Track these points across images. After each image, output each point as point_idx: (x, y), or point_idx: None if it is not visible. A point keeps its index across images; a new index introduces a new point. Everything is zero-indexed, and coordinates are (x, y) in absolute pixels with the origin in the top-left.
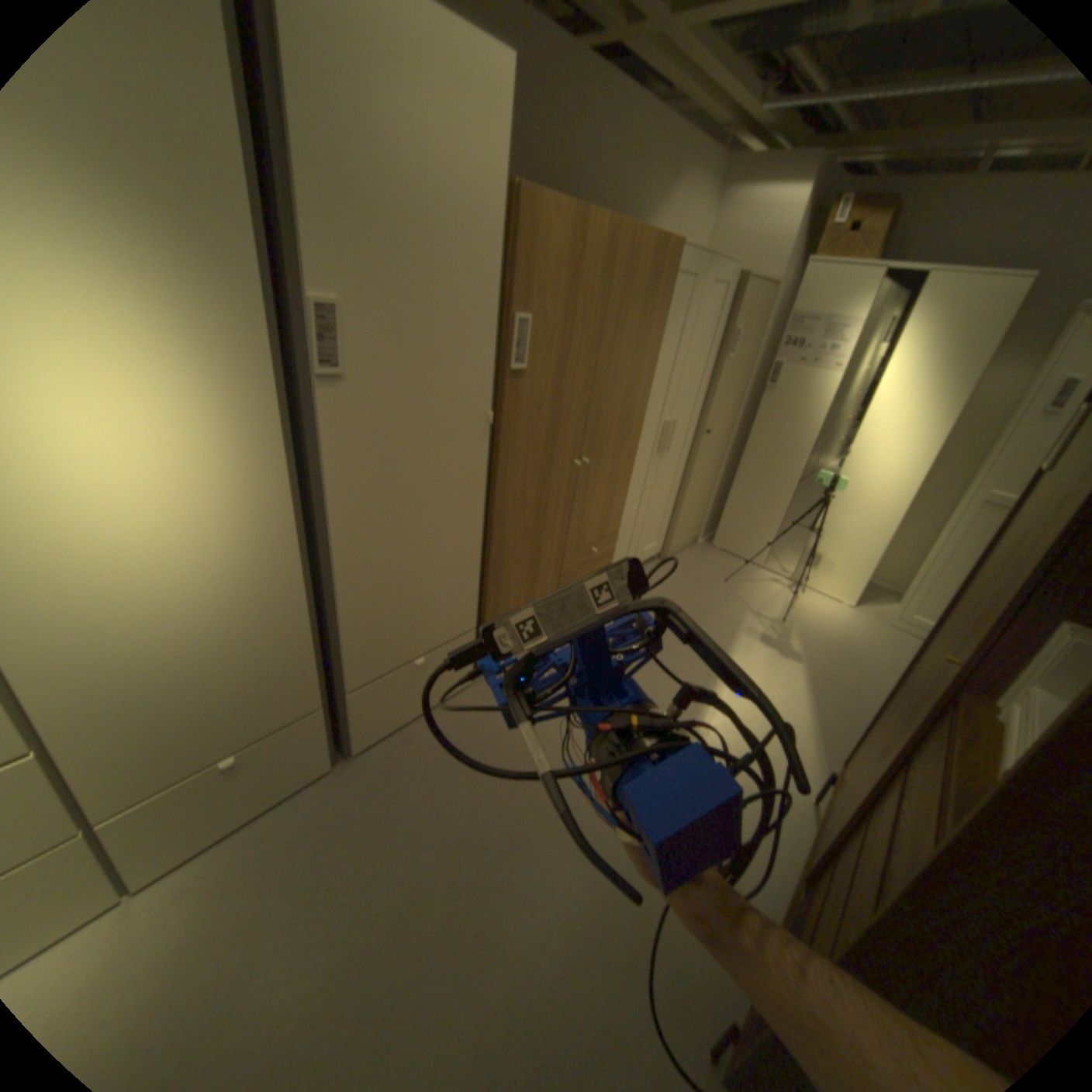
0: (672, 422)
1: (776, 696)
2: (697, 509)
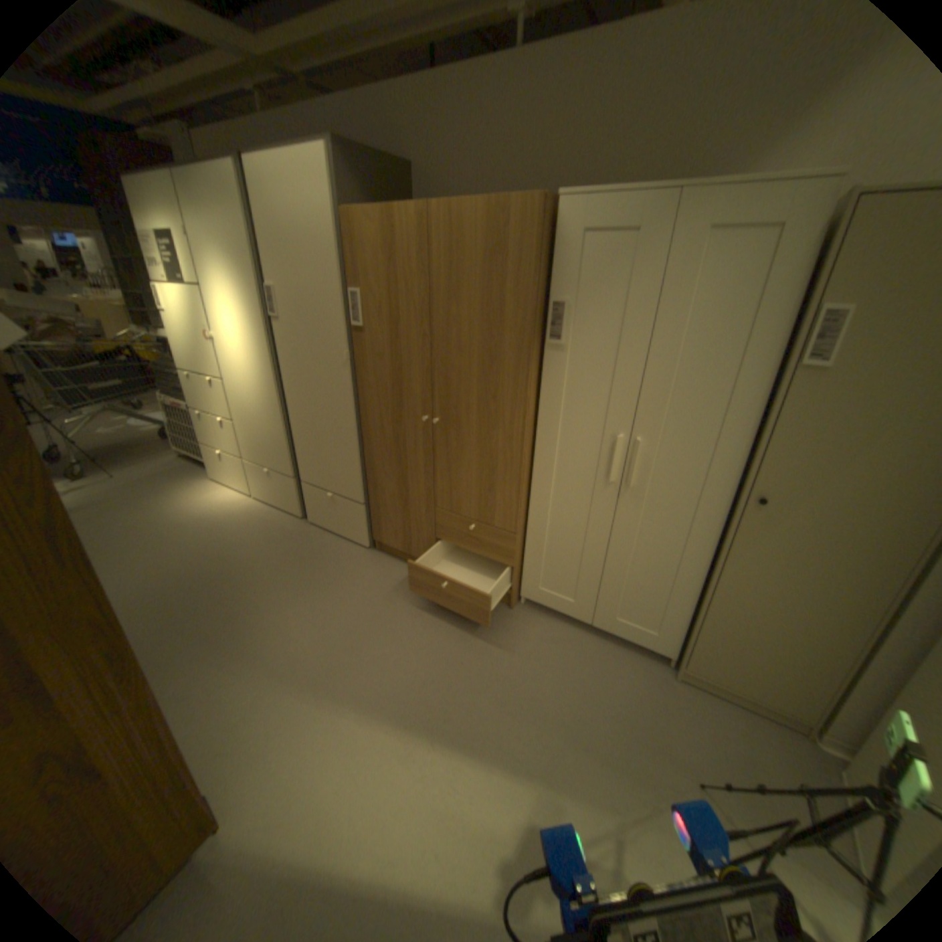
0: (637, 443)
1: (402, 824)
2: (788, 656)
